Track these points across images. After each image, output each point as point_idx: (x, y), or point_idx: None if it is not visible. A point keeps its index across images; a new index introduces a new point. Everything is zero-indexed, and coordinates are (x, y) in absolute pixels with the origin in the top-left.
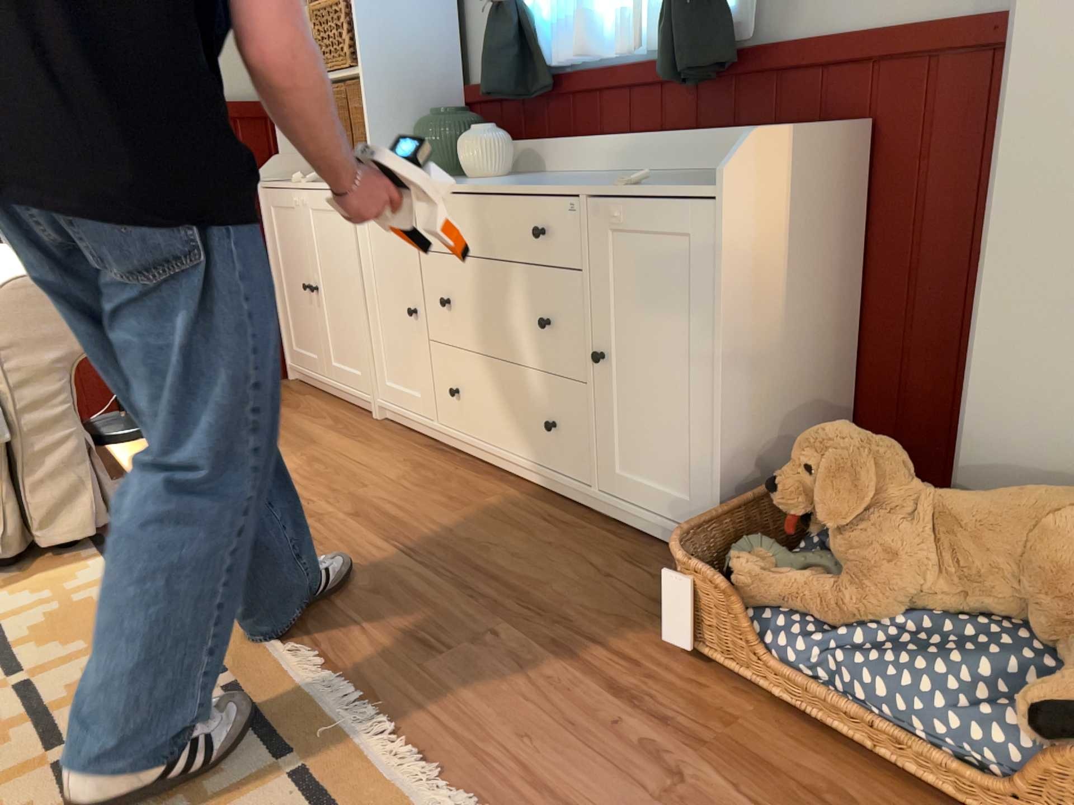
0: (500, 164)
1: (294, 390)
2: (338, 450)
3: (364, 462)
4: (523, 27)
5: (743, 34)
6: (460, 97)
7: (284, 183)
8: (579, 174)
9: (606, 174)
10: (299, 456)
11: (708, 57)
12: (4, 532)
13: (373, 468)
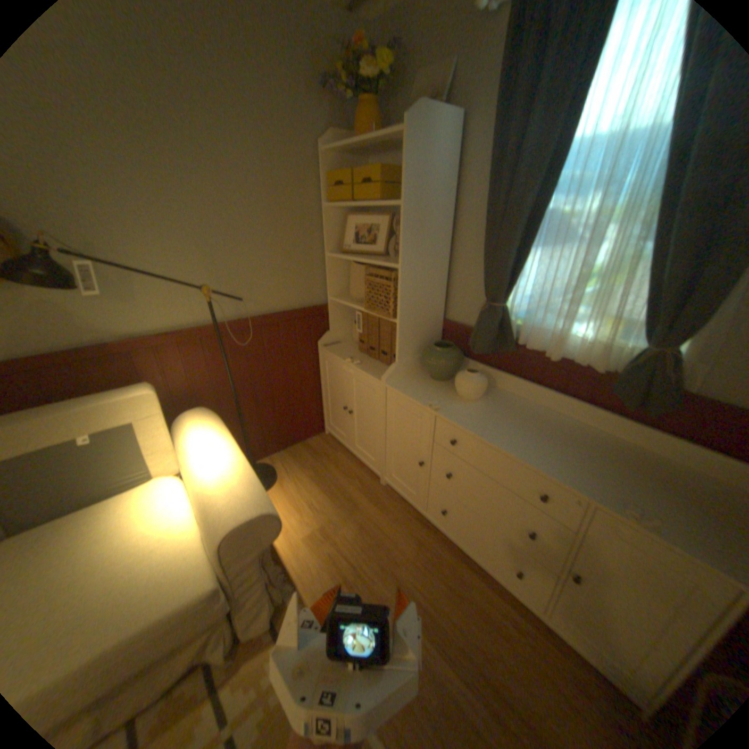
0: (483, 393)
1: (331, 444)
2: (372, 517)
3: (390, 535)
4: (507, 318)
5: (690, 384)
6: (442, 324)
7: (333, 346)
8: (531, 408)
9: (553, 417)
10: (353, 522)
11: (675, 406)
12: (223, 644)
13: (397, 541)
